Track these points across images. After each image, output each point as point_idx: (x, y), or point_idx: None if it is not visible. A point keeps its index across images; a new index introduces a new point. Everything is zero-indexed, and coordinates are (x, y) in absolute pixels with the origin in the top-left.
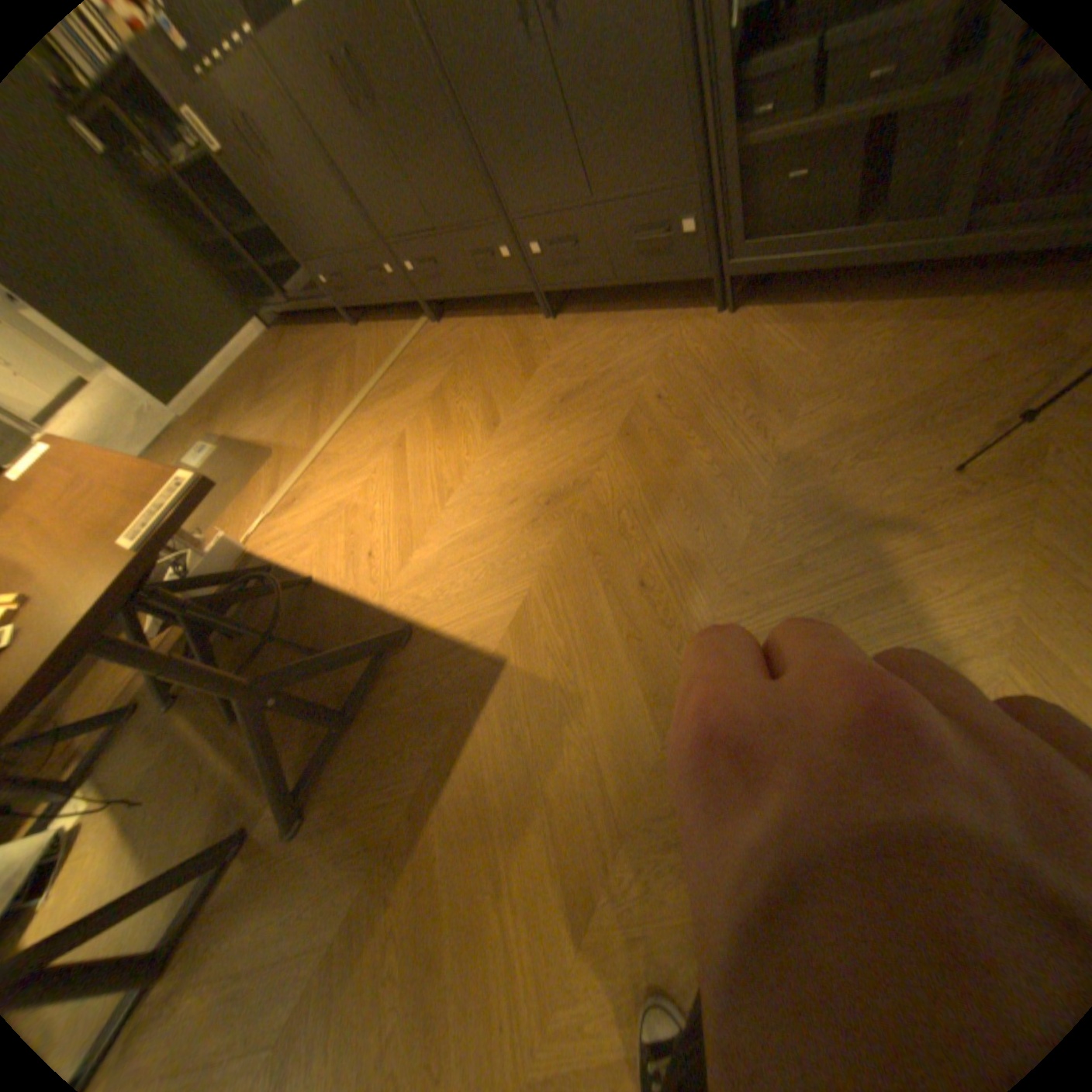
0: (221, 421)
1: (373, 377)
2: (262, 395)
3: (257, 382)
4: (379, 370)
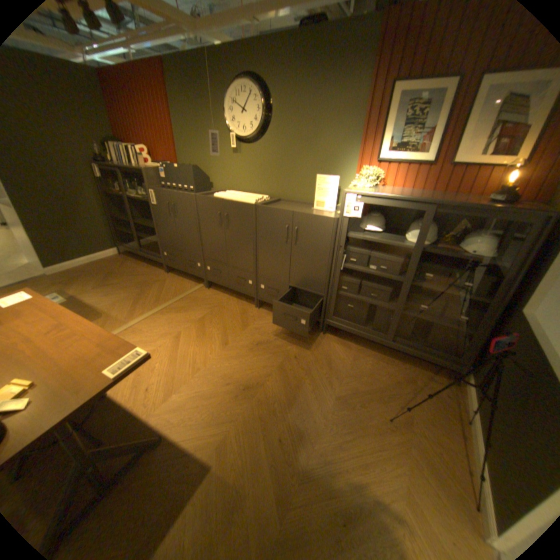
0: (74, 287)
1: (170, 299)
2: (104, 284)
3: (103, 276)
4: (174, 298)
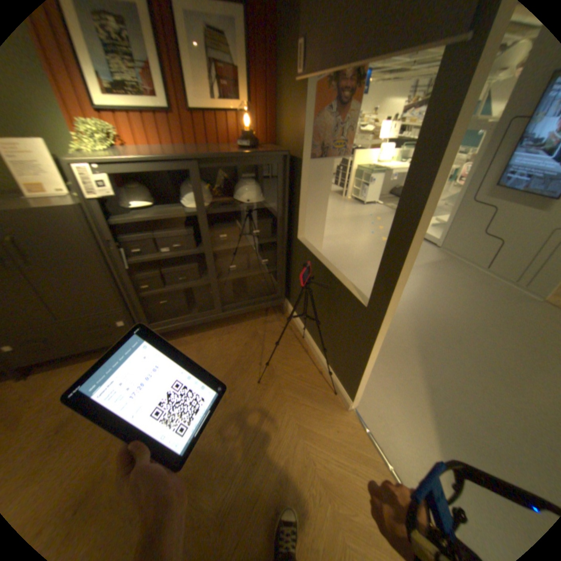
0: None
1: None
2: None
3: None
4: None
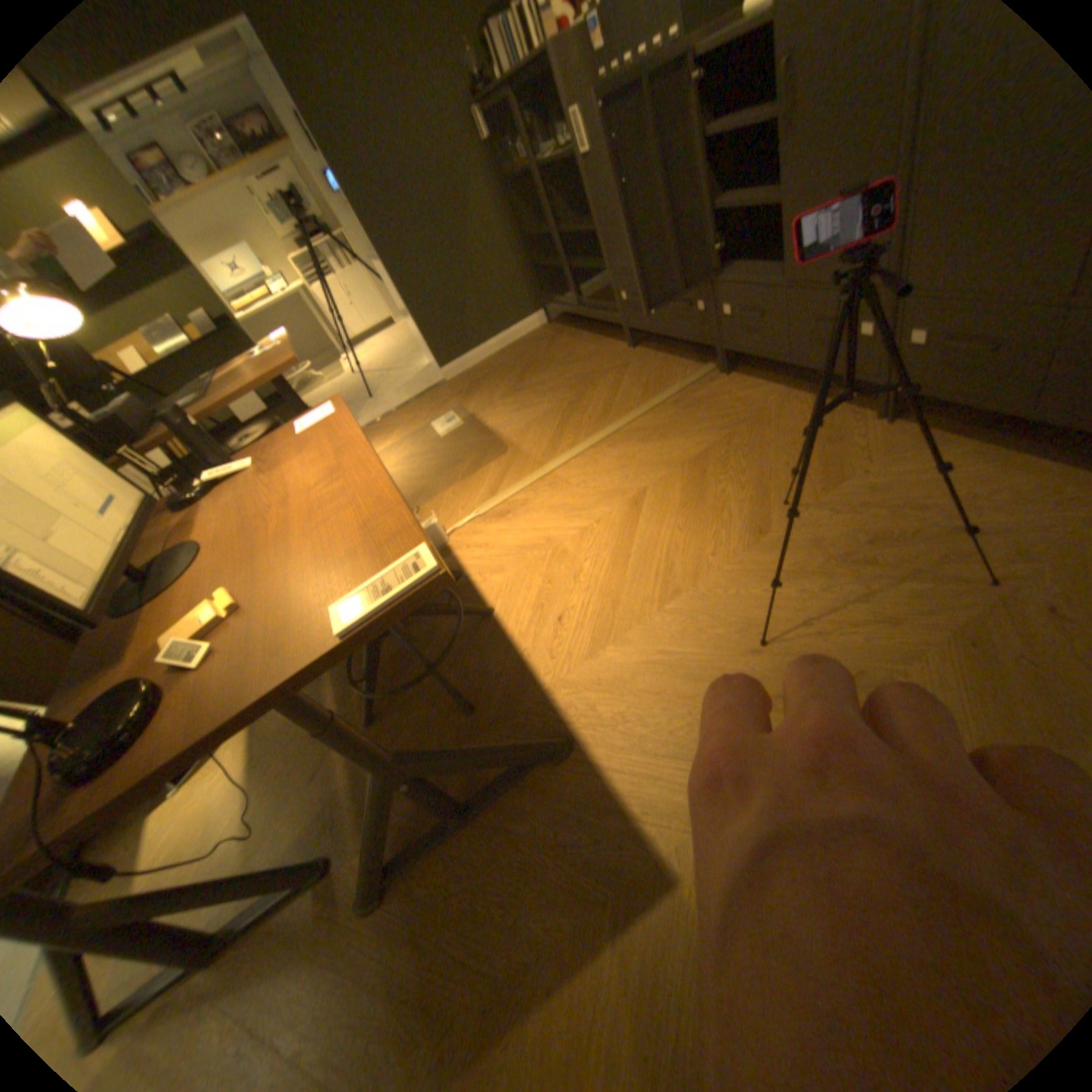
0: (476, 397)
1: (633, 409)
2: (519, 385)
3: (520, 370)
4: (642, 404)
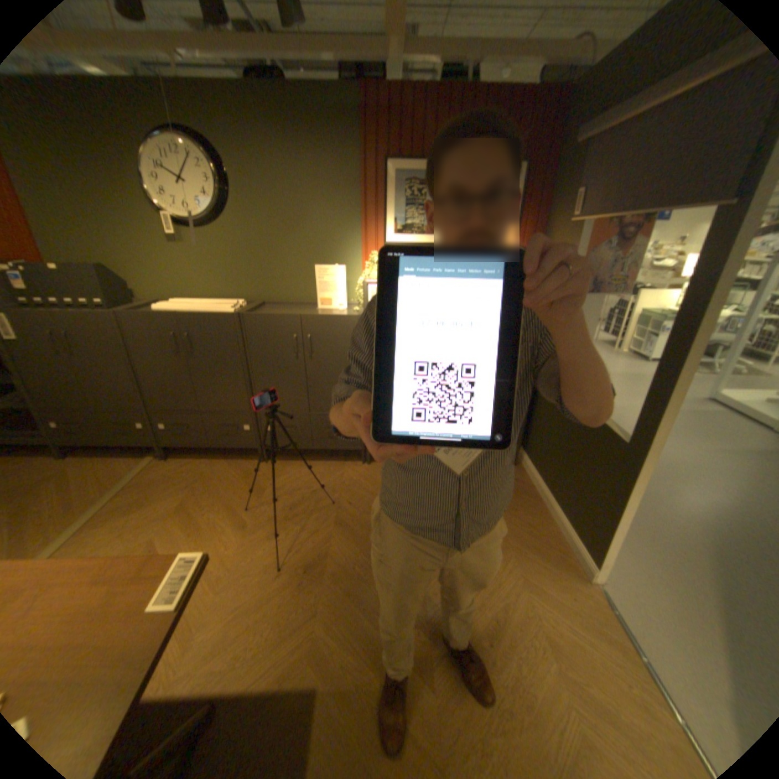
0: None
1: (100, 499)
2: None
3: None
4: (107, 493)
